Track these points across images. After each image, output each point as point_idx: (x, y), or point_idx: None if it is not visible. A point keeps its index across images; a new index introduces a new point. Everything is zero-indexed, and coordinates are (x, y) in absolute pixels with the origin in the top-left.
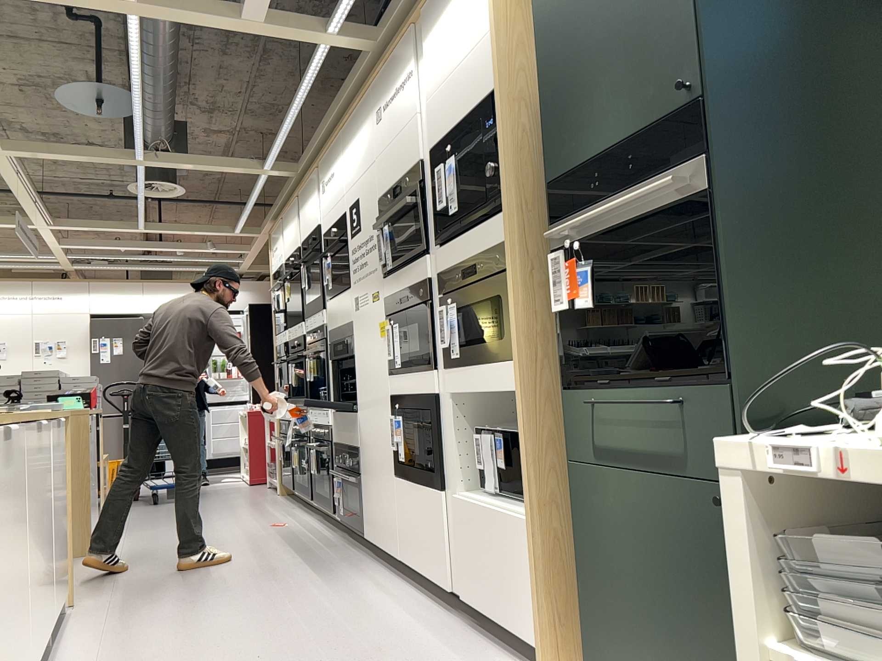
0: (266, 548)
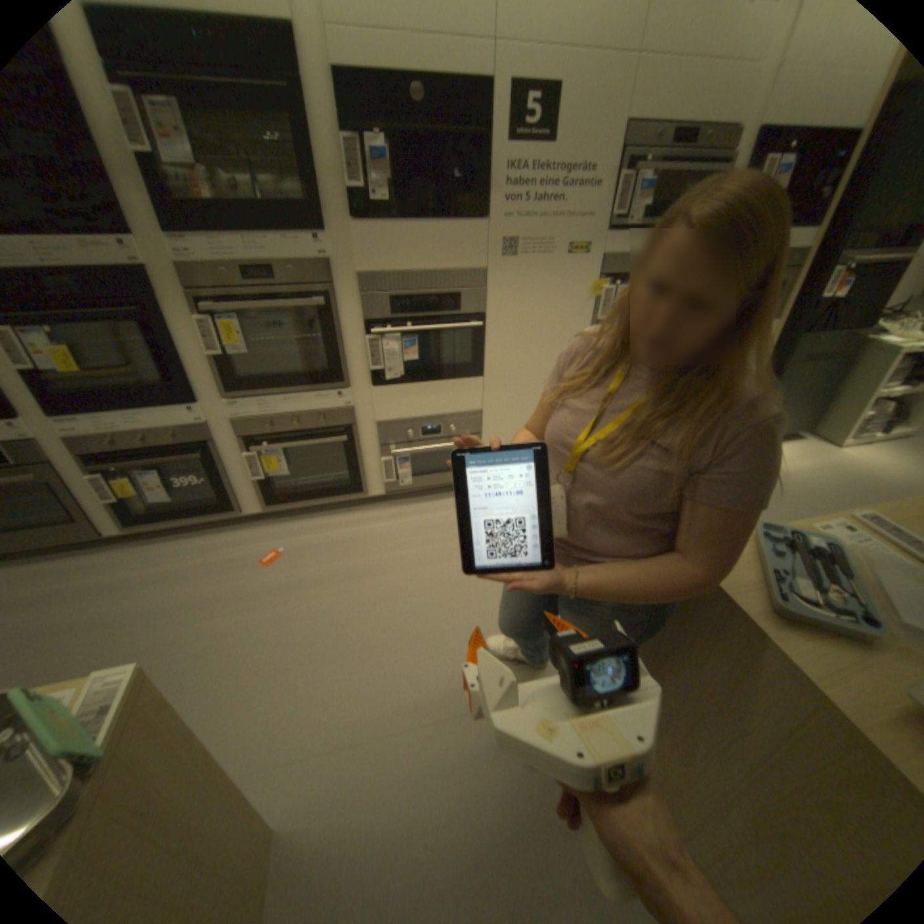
0: (402, 561)
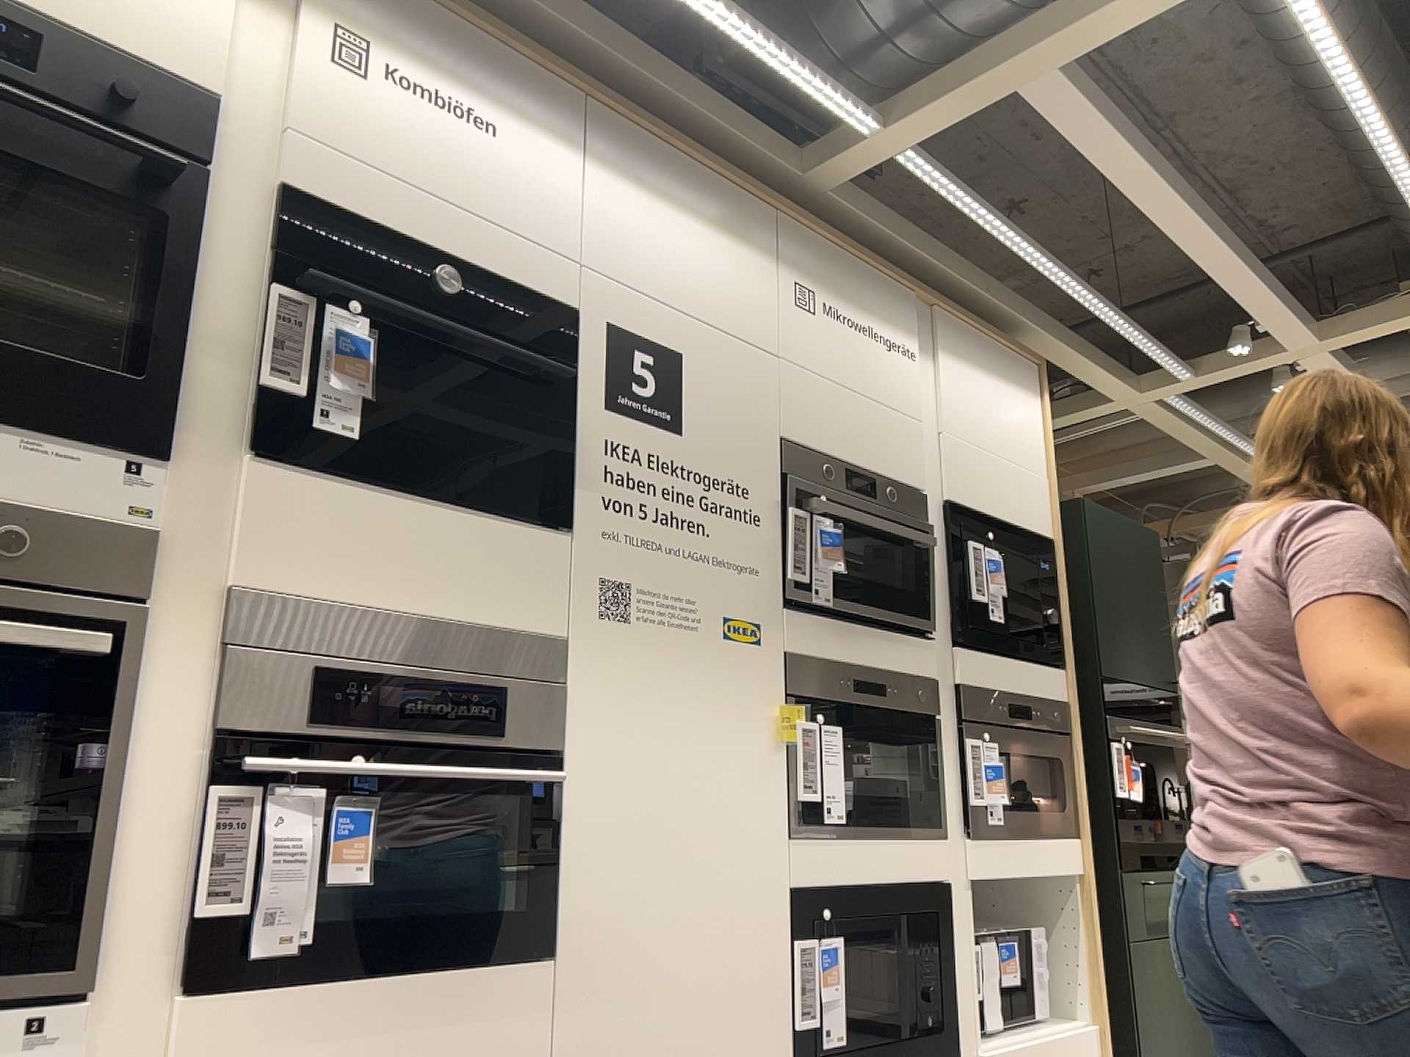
0: None
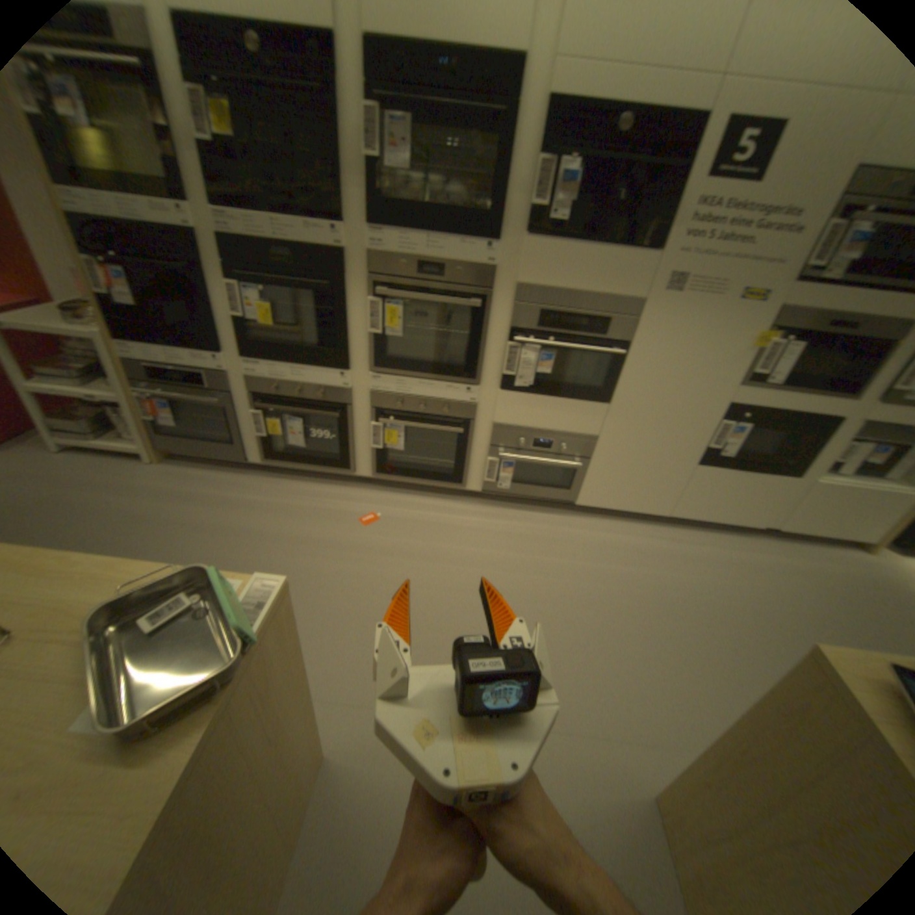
0: (483, 559)
